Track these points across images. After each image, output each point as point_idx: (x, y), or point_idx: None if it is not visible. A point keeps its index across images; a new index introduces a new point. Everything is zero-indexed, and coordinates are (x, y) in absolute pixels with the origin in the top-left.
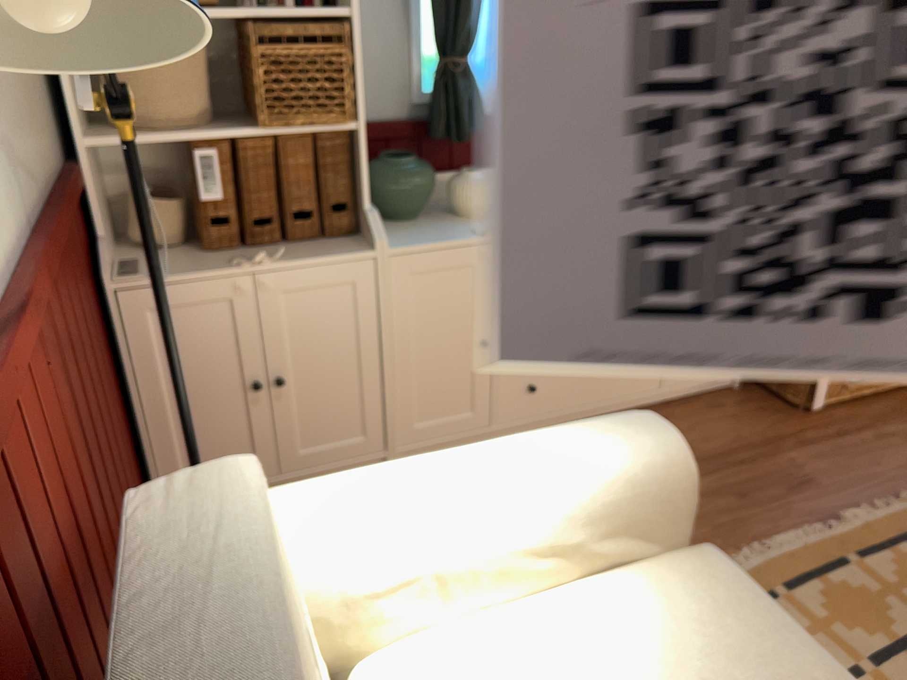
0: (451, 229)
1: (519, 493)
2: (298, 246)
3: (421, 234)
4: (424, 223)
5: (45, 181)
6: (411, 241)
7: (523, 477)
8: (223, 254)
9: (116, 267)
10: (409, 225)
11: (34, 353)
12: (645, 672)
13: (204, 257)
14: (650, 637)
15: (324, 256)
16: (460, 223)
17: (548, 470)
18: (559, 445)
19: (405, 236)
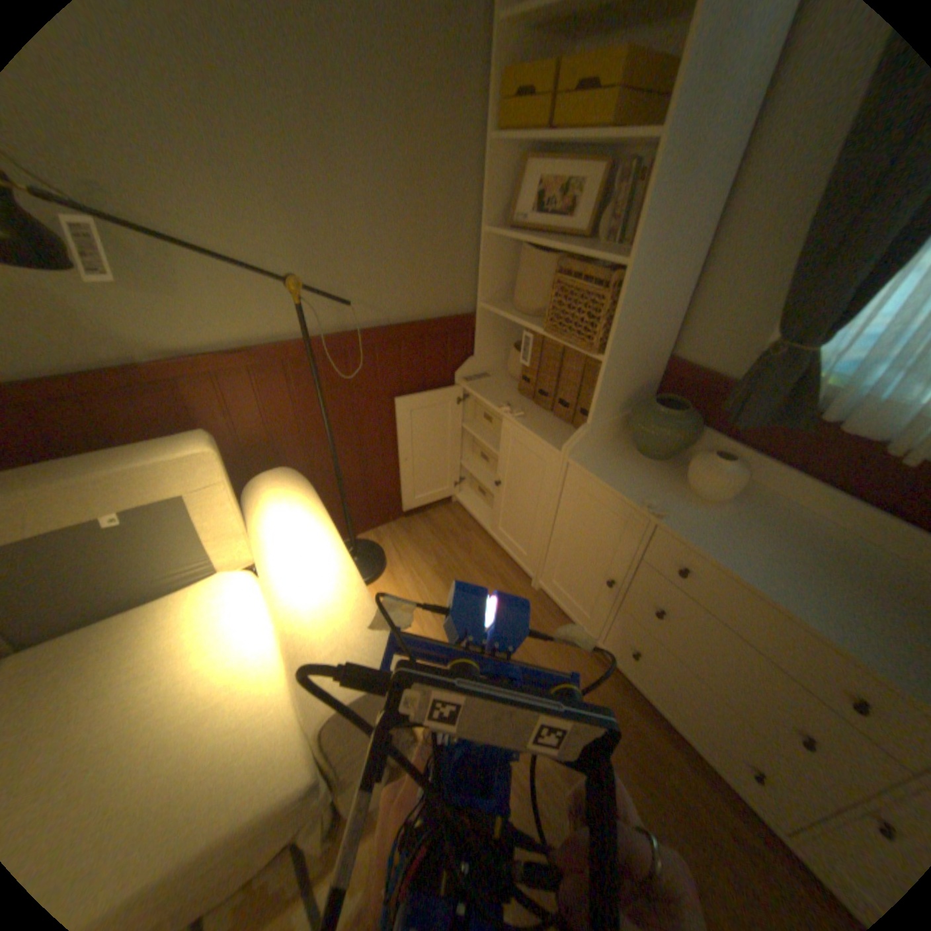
0: (644, 484)
1: (290, 596)
2: (552, 419)
3: (618, 468)
4: (649, 466)
5: (412, 315)
6: (597, 466)
7: (301, 595)
8: (517, 398)
9: (478, 374)
10: (636, 459)
11: (290, 376)
12: (194, 716)
13: (509, 394)
14: (222, 721)
15: (541, 434)
16: (668, 487)
17: (307, 609)
18: (334, 613)
19: (606, 461)
